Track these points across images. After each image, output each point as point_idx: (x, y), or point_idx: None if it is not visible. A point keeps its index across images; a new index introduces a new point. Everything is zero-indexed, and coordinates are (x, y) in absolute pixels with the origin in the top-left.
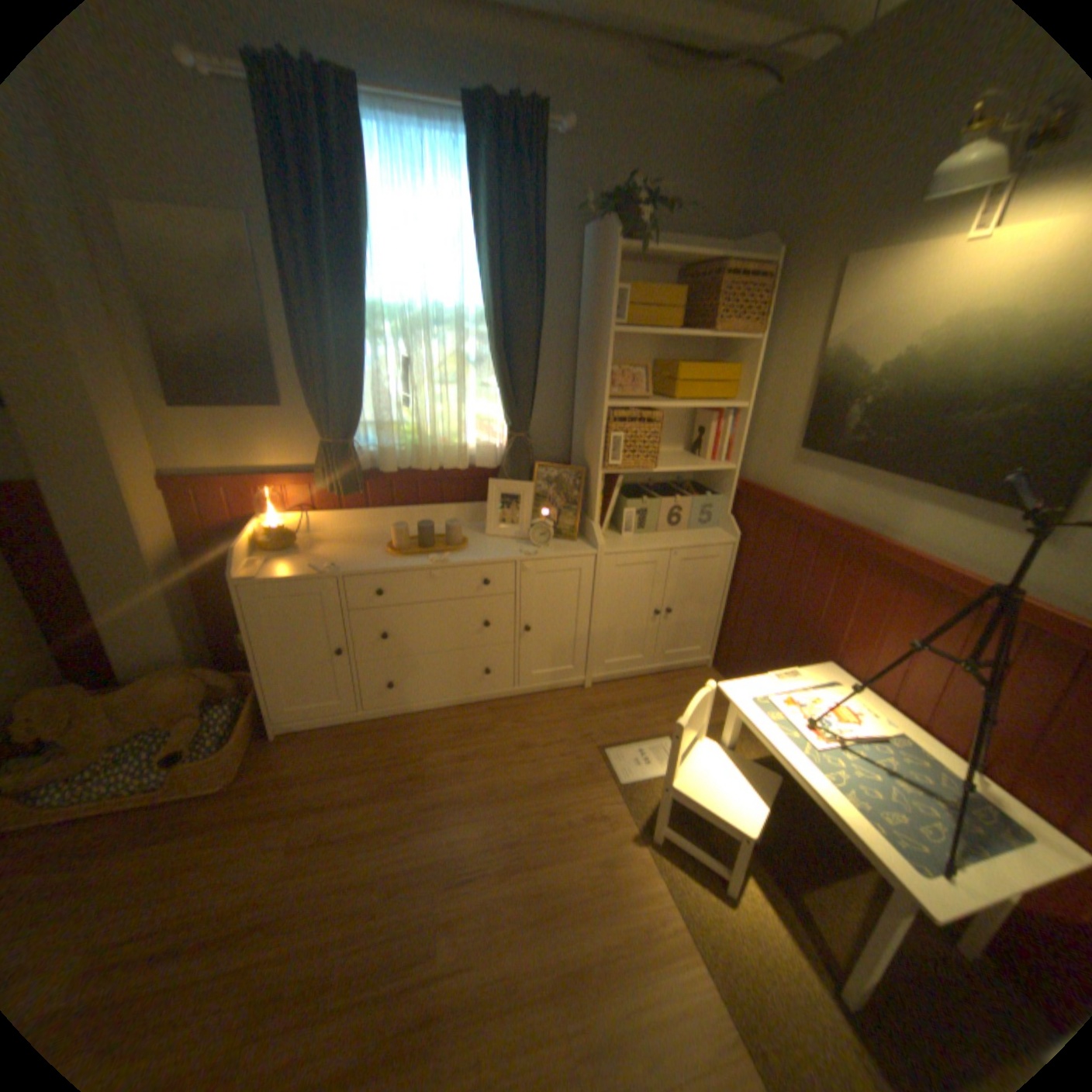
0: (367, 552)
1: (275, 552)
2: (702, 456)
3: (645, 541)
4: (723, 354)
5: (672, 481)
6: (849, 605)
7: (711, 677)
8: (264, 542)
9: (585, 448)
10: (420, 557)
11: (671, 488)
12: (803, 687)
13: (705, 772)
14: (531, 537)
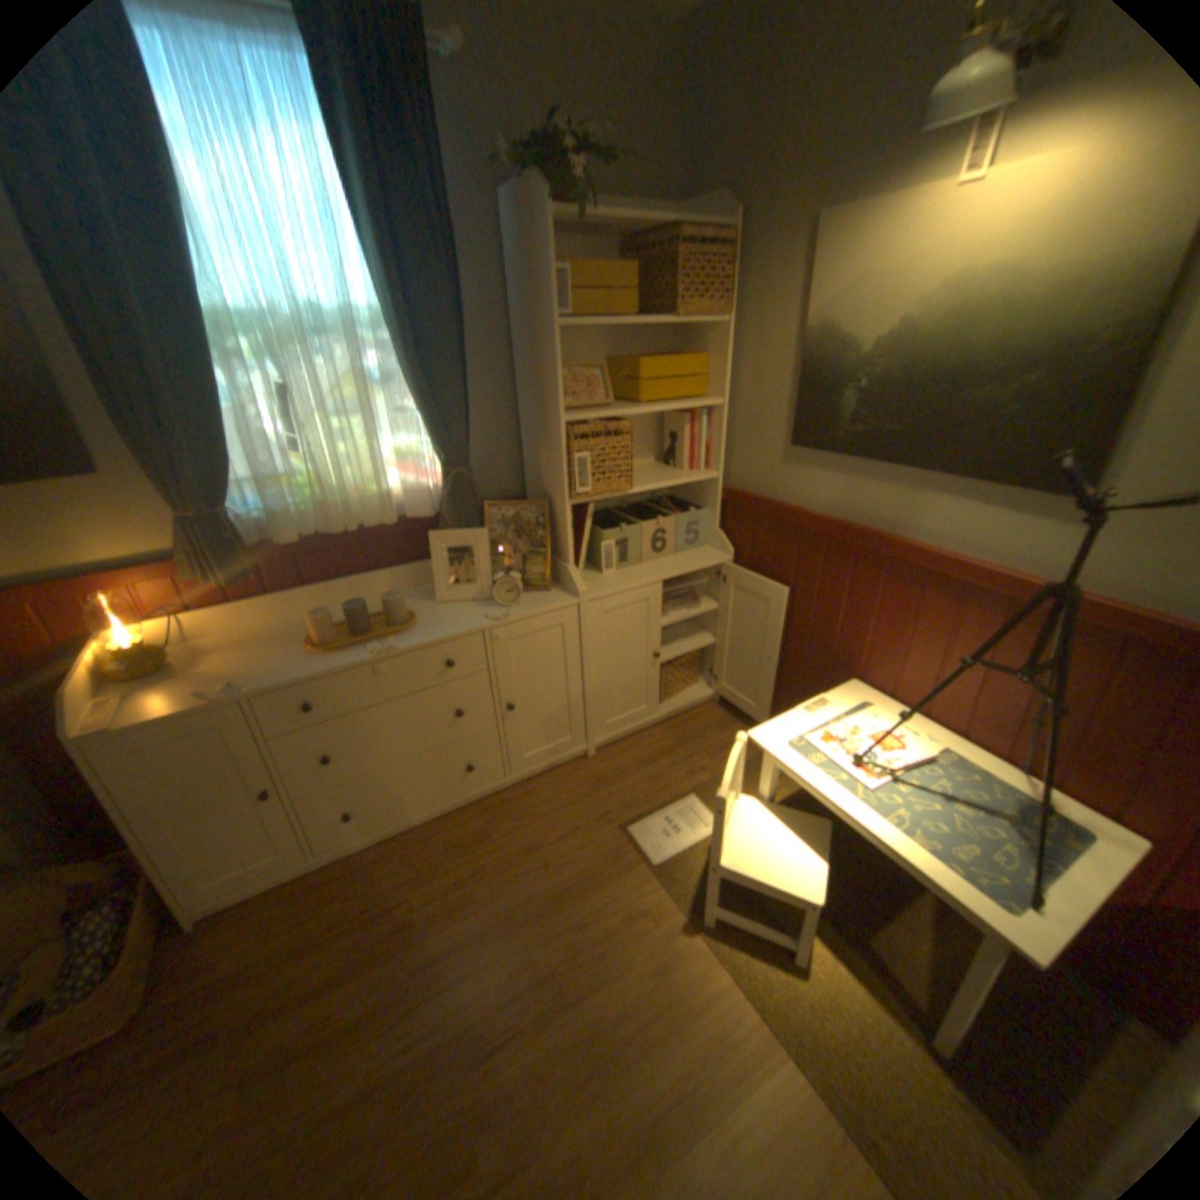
0: (278, 655)
1: (137, 680)
2: (679, 465)
3: (632, 575)
4: (684, 342)
5: (647, 499)
6: (866, 615)
7: (722, 710)
8: (115, 669)
9: (544, 474)
10: (354, 648)
11: (648, 507)
12: (835, 714)
13: (751, 836)
14: (497, 596)
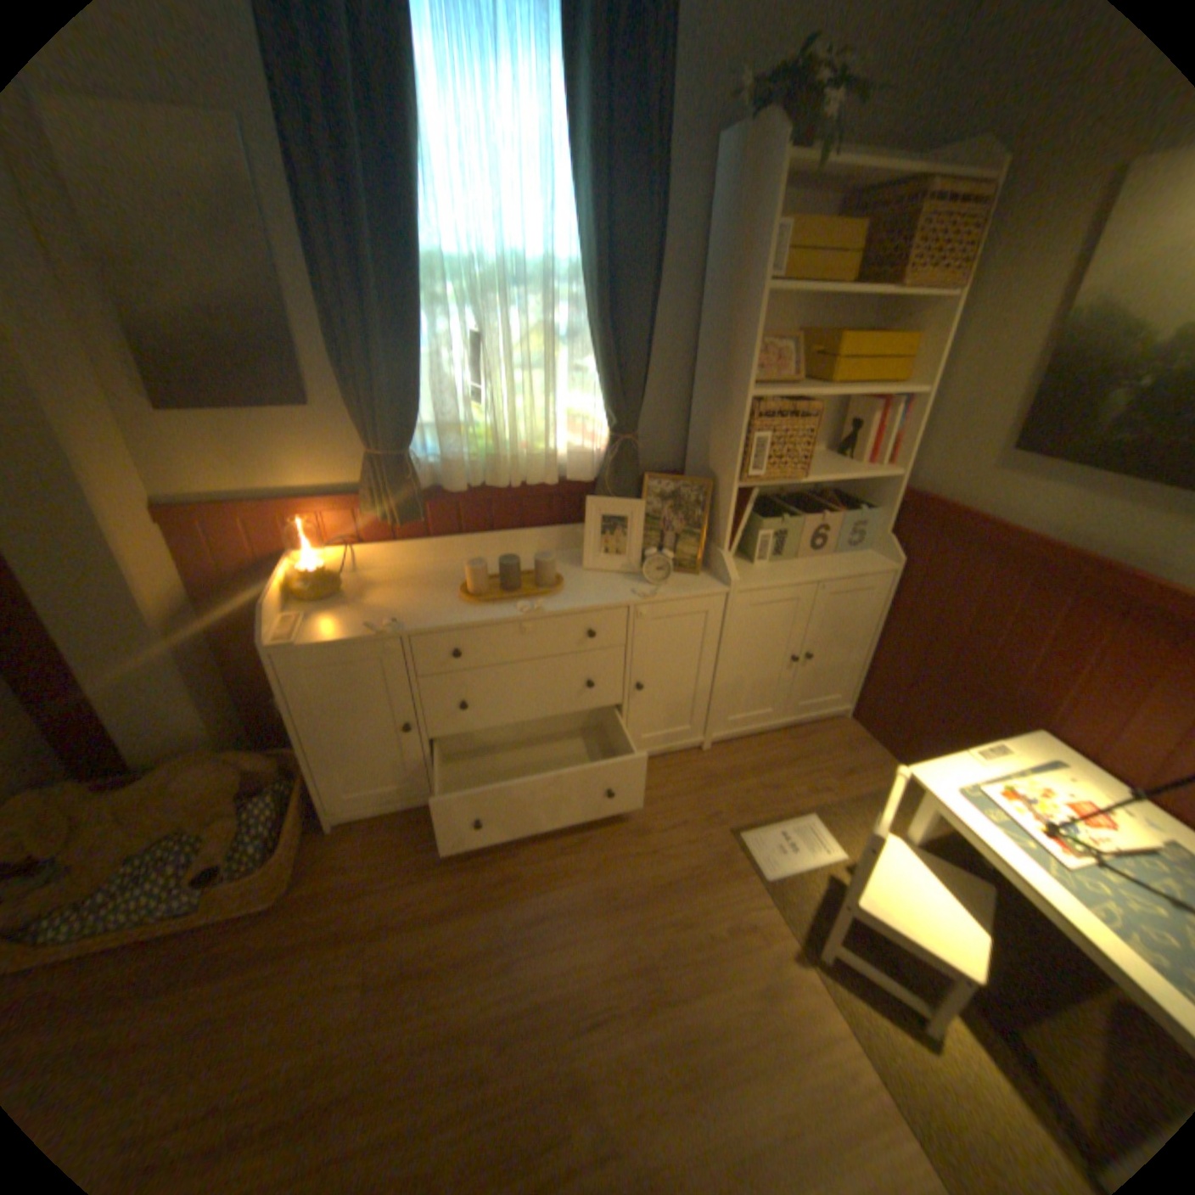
0: (435, 598)
1: (316, 601)
2: (857, 457)
3: (786, 570)
4: (892, 318)
5: (810, 490)
6: (1079, 661)
7: (852, 730)
8: (301, 588)
9: (712, 451)
10: (505, 603)
11: (811, 499)
12: (1019, 769)
13: (896, 882)
14: (645, 572)
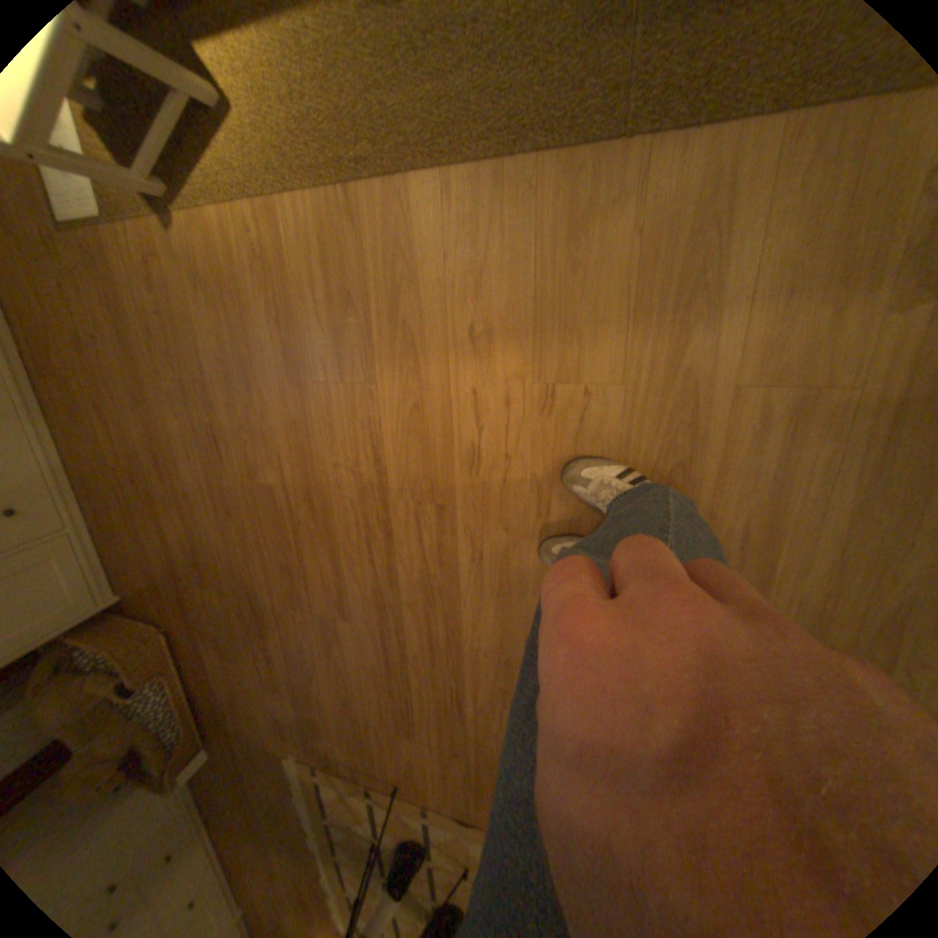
0: None
1: None
2: None
3: None
4: None
5: None
6: None
7: None
8: None
9: None
10: None
11: None
12: None
13: None
14: None
